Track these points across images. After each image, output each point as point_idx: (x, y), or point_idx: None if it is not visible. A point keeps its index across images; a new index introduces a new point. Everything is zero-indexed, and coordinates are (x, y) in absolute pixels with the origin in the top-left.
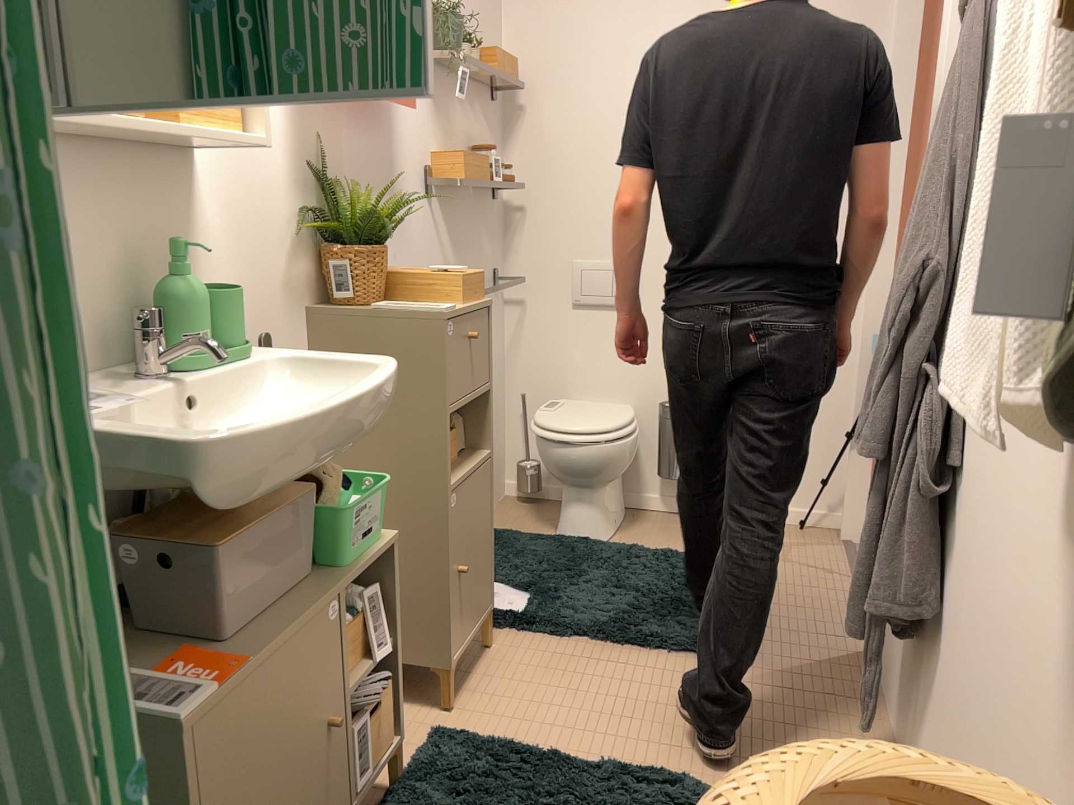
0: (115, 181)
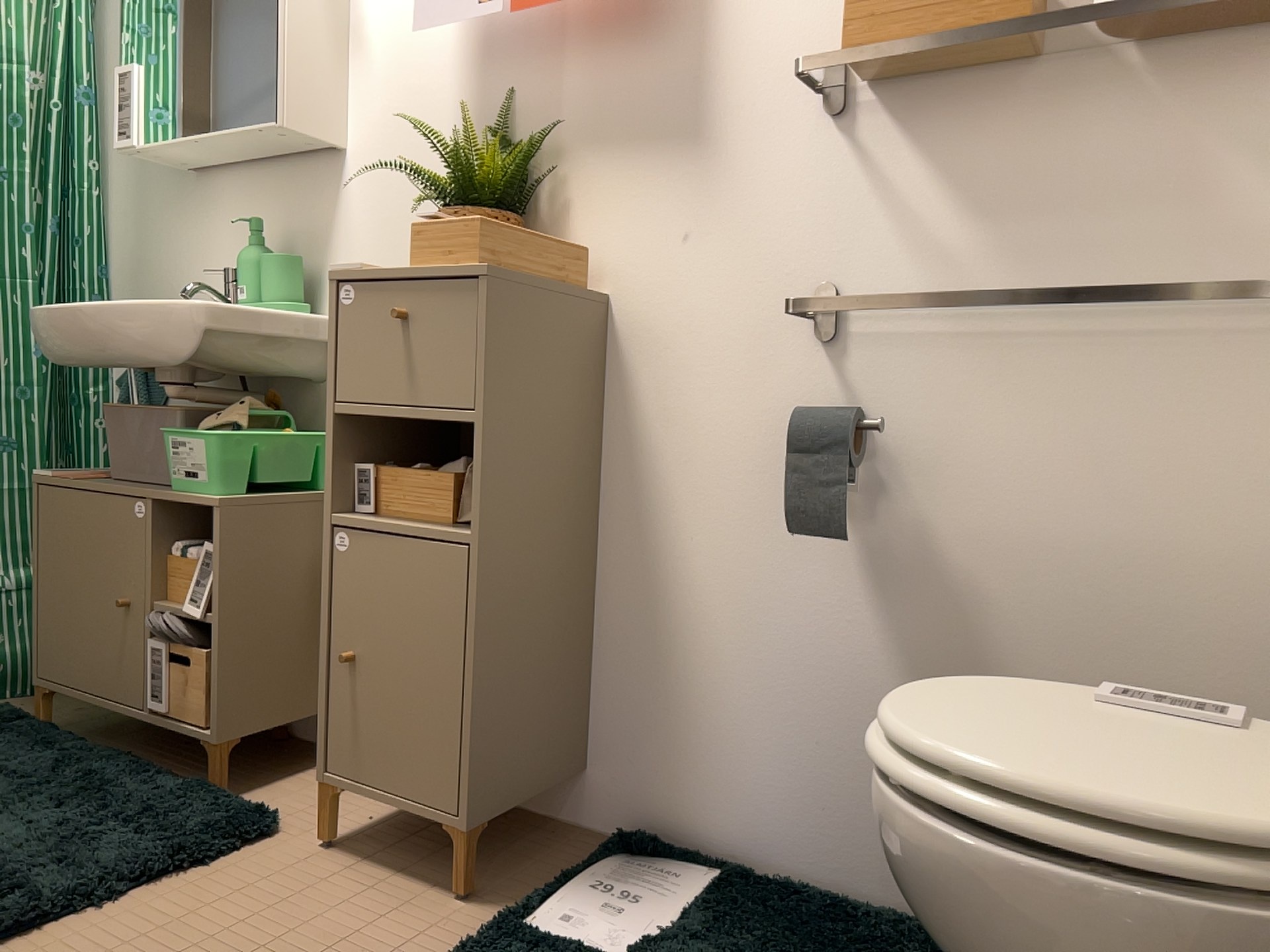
0: (268, 184)
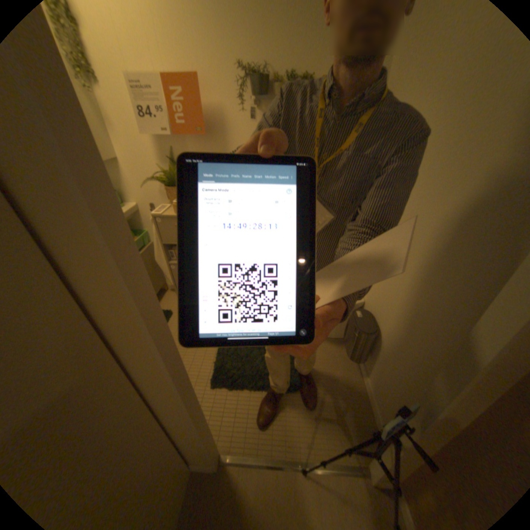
0: None
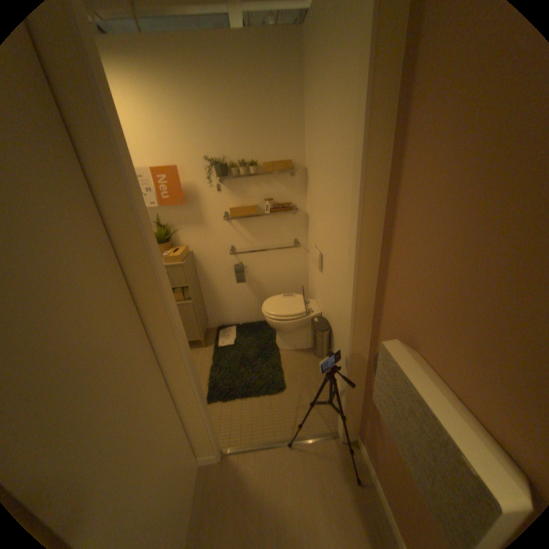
0: None
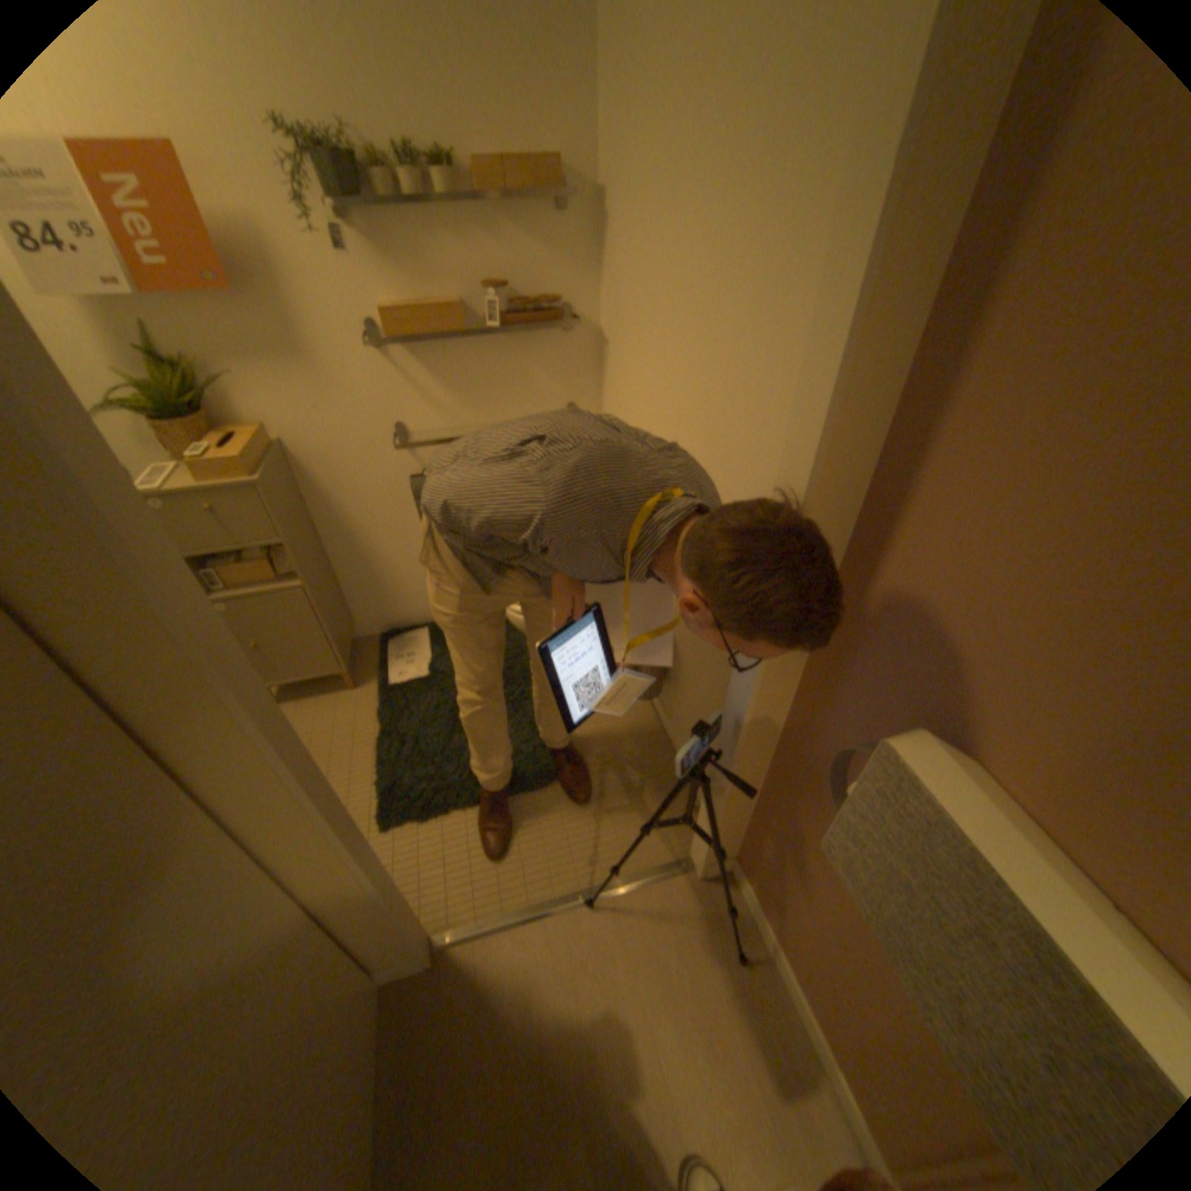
0: None
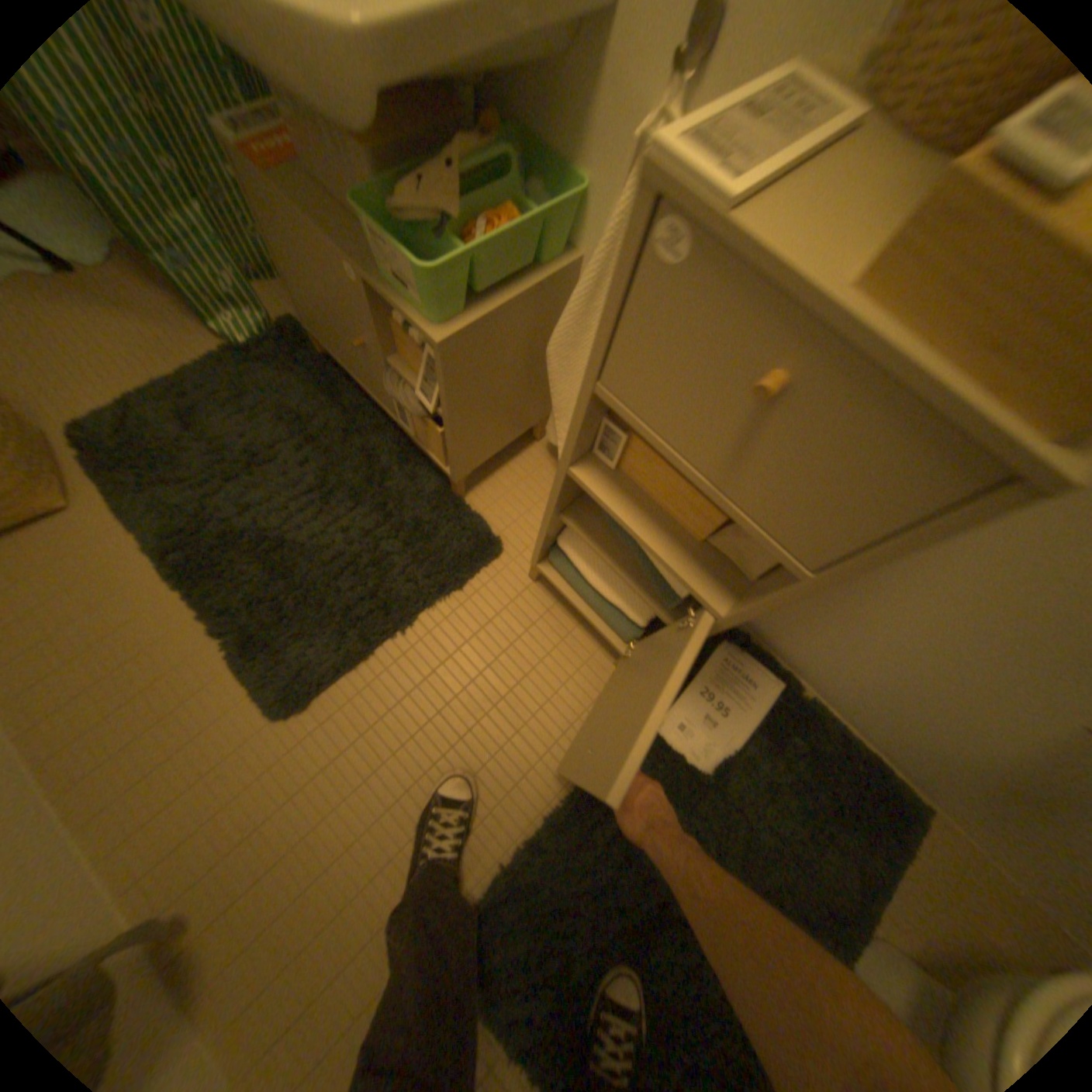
0: None
